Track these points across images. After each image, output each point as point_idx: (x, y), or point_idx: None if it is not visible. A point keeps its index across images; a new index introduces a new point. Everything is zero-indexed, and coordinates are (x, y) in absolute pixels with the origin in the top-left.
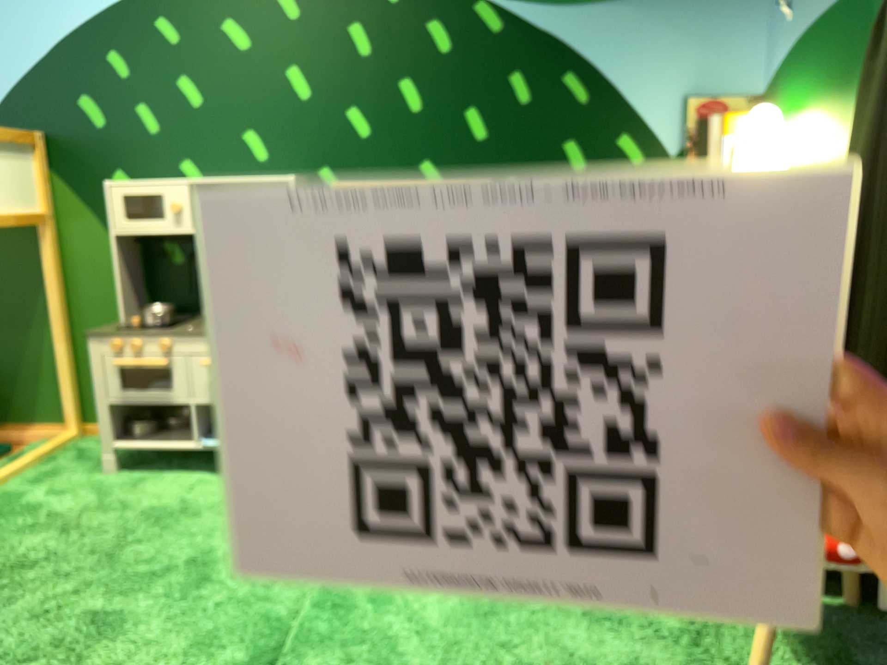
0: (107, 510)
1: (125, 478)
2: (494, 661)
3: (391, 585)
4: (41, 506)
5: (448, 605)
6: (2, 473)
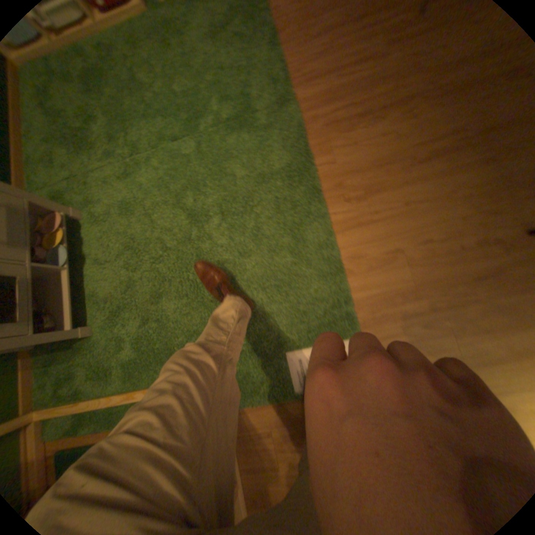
0: (129, 293)
1: (91, 315)
2: (210, 55)
3: (172, 109)
4: (132, 337)
5: (181, 83)
6: (95, 409)
